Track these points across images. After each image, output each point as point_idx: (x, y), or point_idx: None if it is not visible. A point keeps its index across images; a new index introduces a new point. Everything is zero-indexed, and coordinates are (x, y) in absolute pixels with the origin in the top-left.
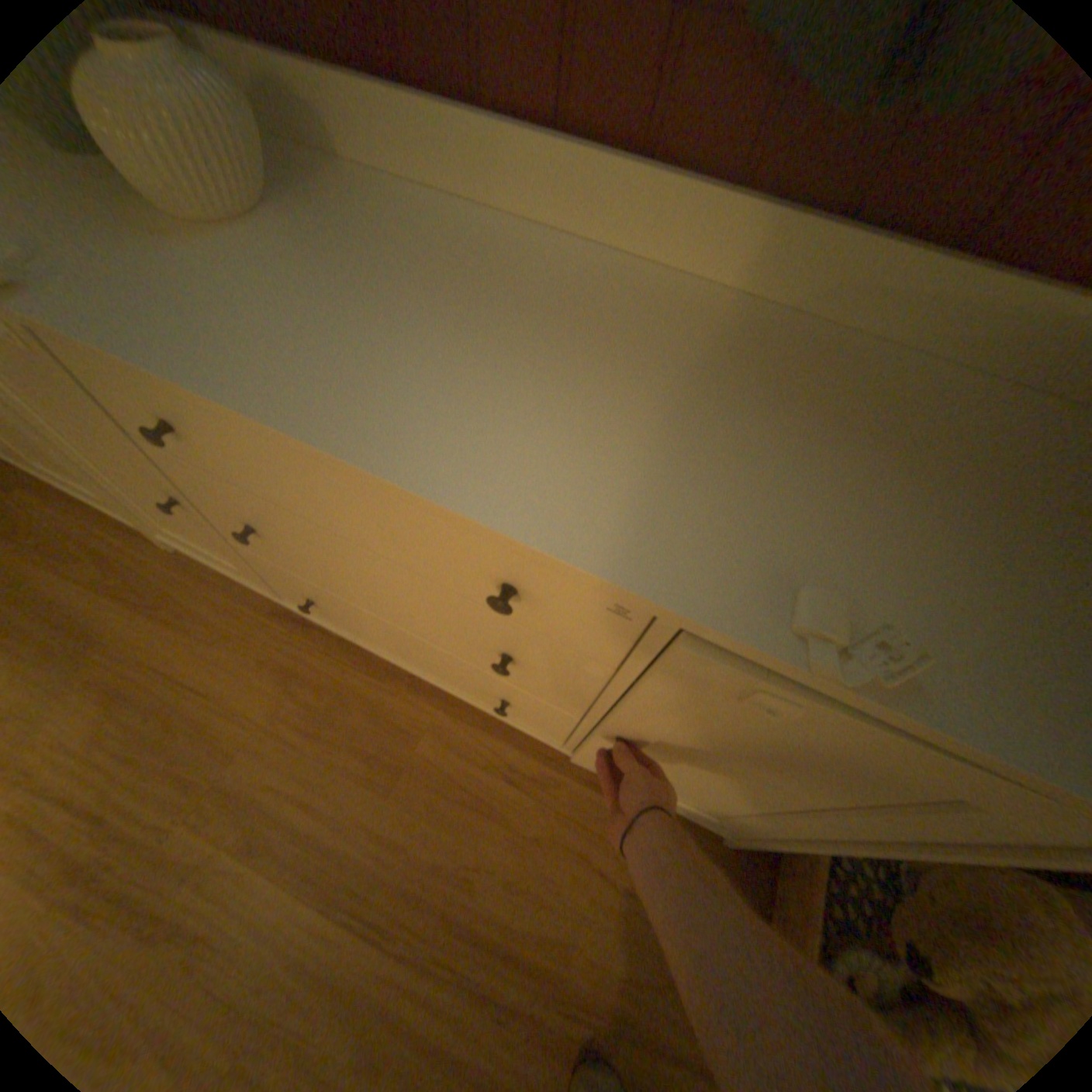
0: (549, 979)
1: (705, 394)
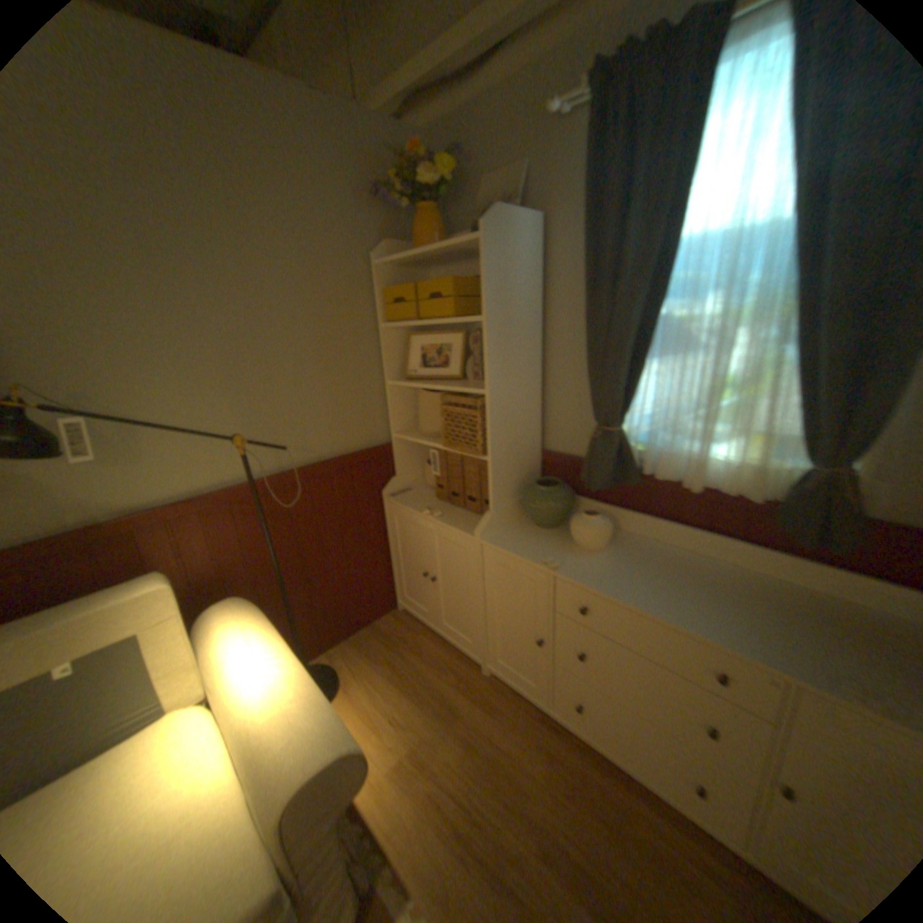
0: None
1: (790, 619)
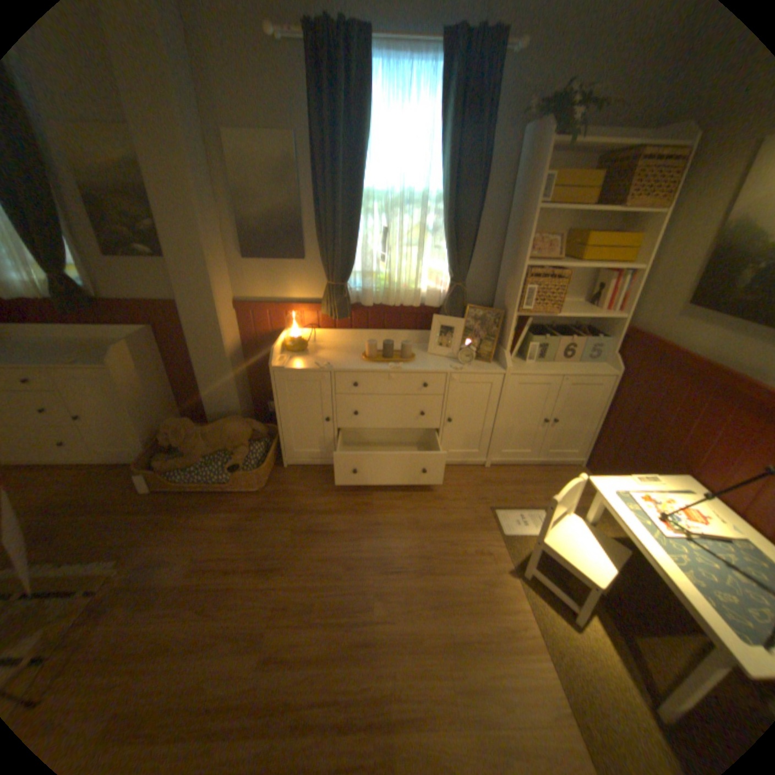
0: (76, 505)
1: (66, 350)
